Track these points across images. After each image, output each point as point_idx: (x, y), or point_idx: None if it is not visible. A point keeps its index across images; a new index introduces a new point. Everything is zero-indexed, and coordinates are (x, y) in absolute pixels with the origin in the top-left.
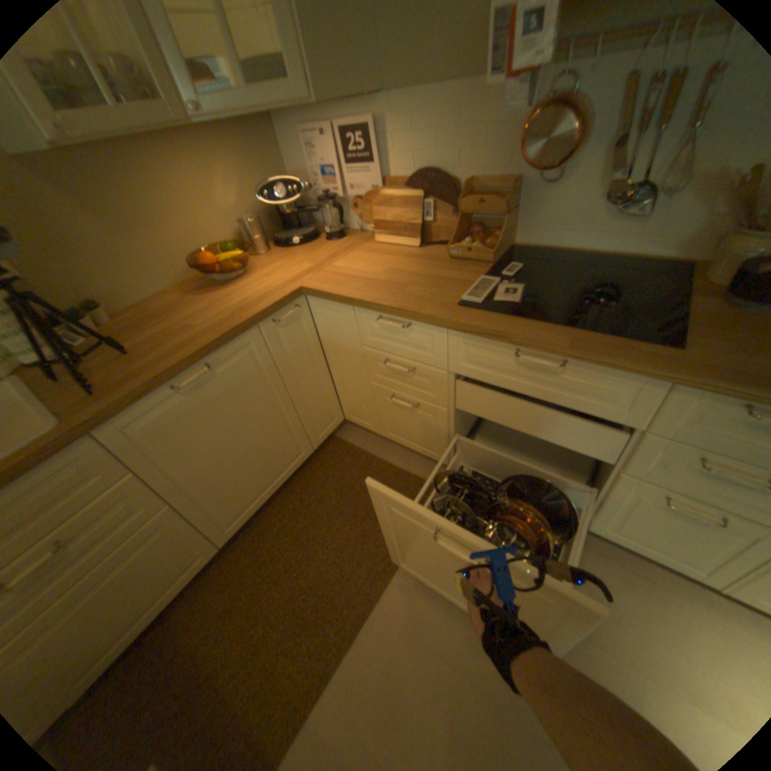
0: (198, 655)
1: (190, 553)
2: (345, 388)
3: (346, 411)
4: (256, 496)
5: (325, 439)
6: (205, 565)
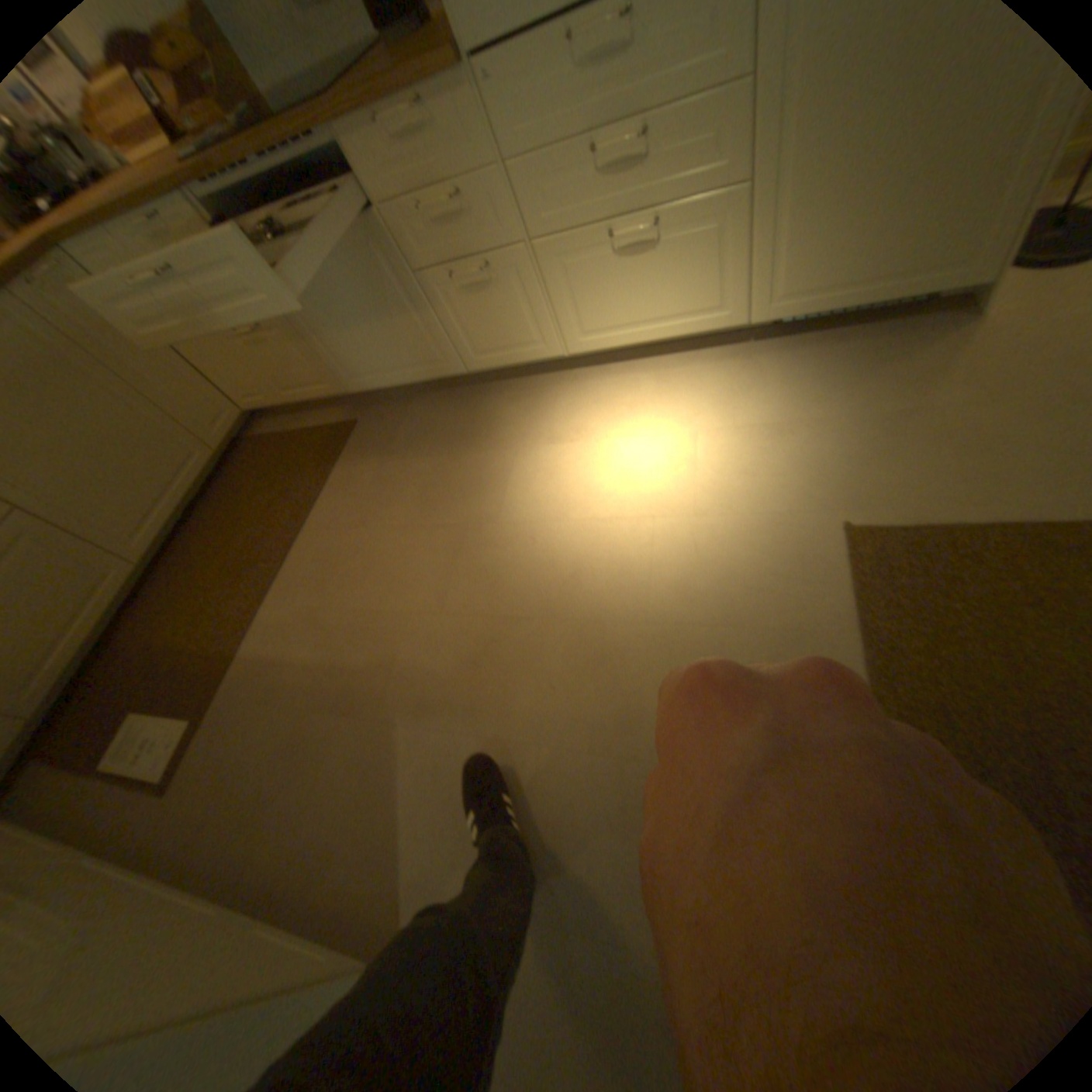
0: (149, 646)
1: (92, 567)
2: (203, 363)
3: (235, 400)
4: (154, 506)
5: (226, 438)
6: (126, 583)
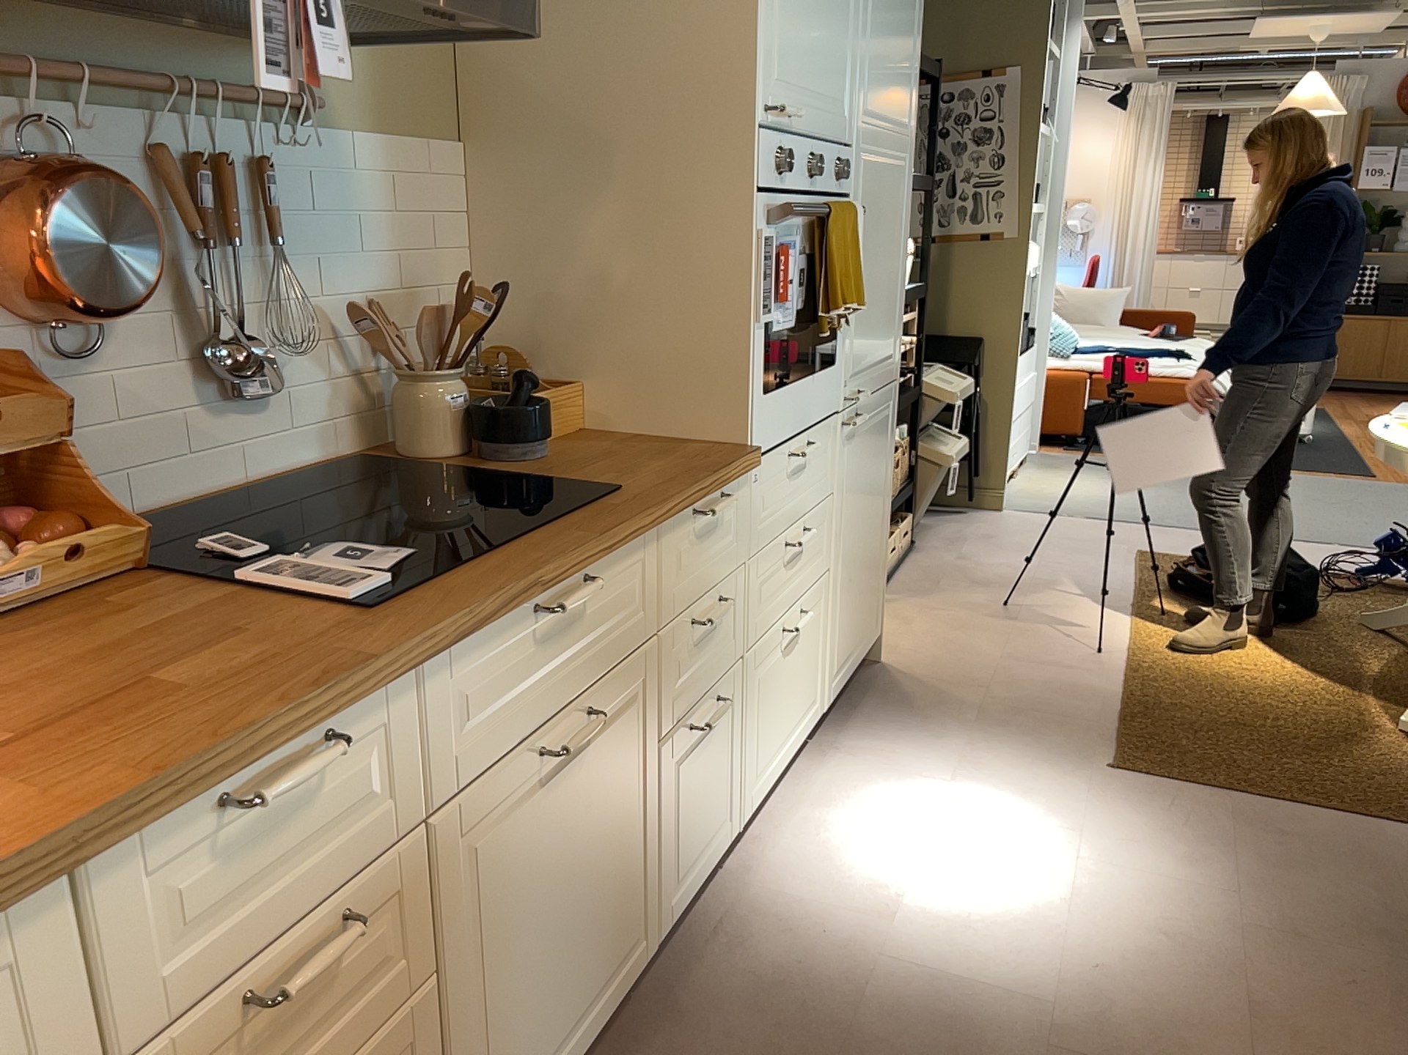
0: None
1: None
2: None
3: None
4: None
5: None
6: None
